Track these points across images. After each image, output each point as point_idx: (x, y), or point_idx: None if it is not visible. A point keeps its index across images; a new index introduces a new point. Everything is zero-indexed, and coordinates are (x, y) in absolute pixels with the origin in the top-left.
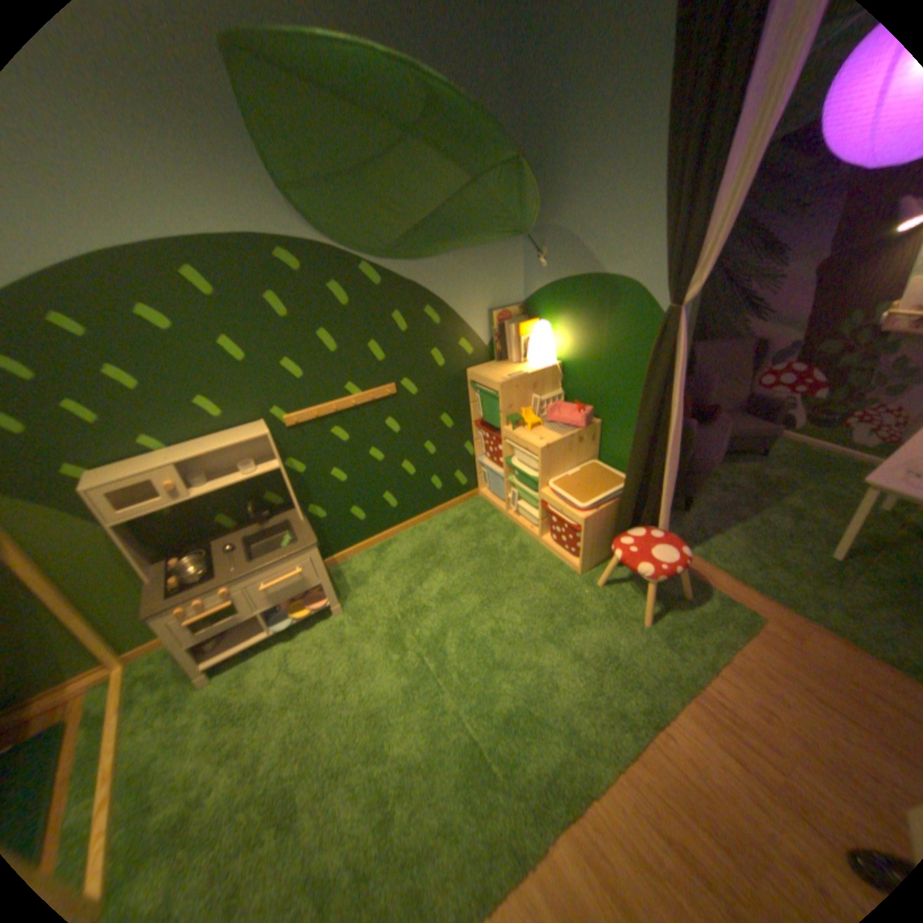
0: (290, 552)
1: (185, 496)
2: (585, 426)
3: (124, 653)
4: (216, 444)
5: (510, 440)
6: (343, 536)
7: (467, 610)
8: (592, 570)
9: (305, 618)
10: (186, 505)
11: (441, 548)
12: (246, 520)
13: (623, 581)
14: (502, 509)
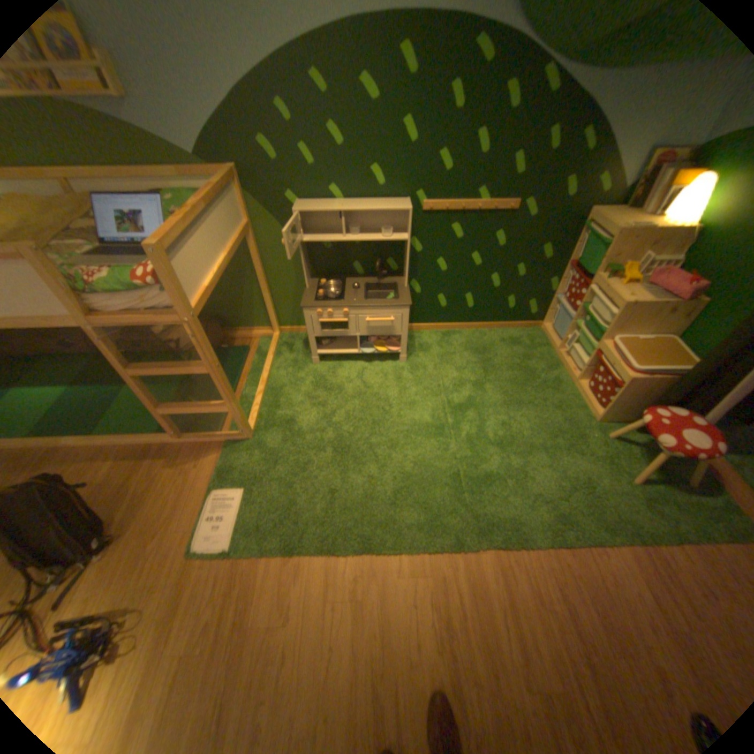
0: (391, 305)
1: (344, 238)
2: (688, 300)
3: (281, 327)
4: (373, 207)
5: (599, 288)
6: (424, 314)
7: (490, 401)
8: (611, 425)
9: (381, 354)
10: (340, 247)
11: (490, 353)
12: (369, 273)
13: (636, 445)
14: (556, 346)
